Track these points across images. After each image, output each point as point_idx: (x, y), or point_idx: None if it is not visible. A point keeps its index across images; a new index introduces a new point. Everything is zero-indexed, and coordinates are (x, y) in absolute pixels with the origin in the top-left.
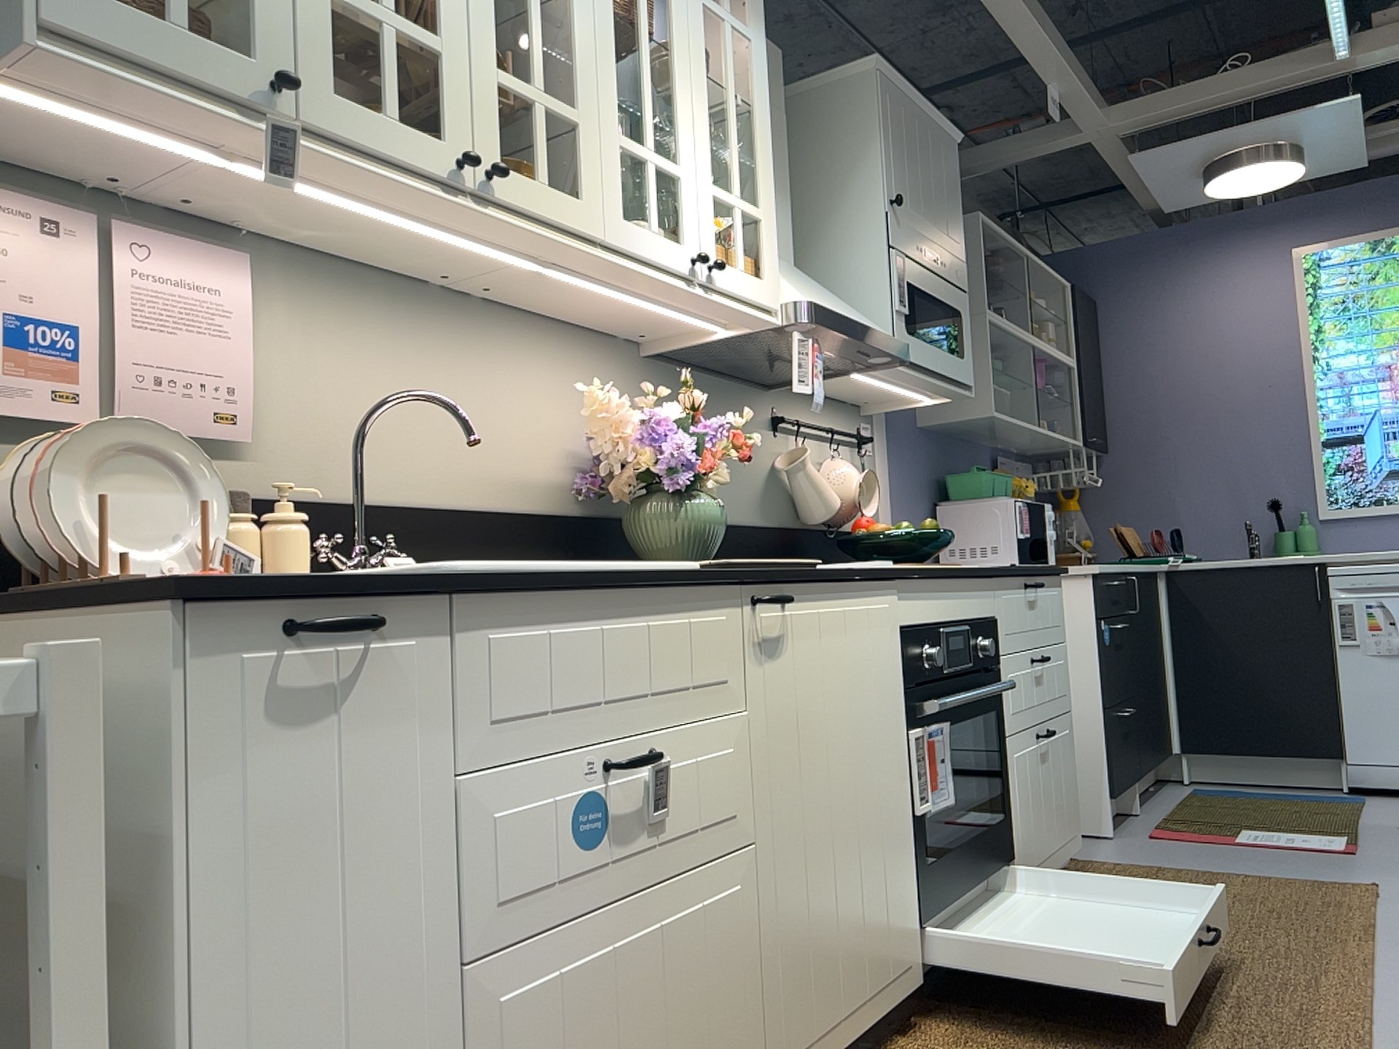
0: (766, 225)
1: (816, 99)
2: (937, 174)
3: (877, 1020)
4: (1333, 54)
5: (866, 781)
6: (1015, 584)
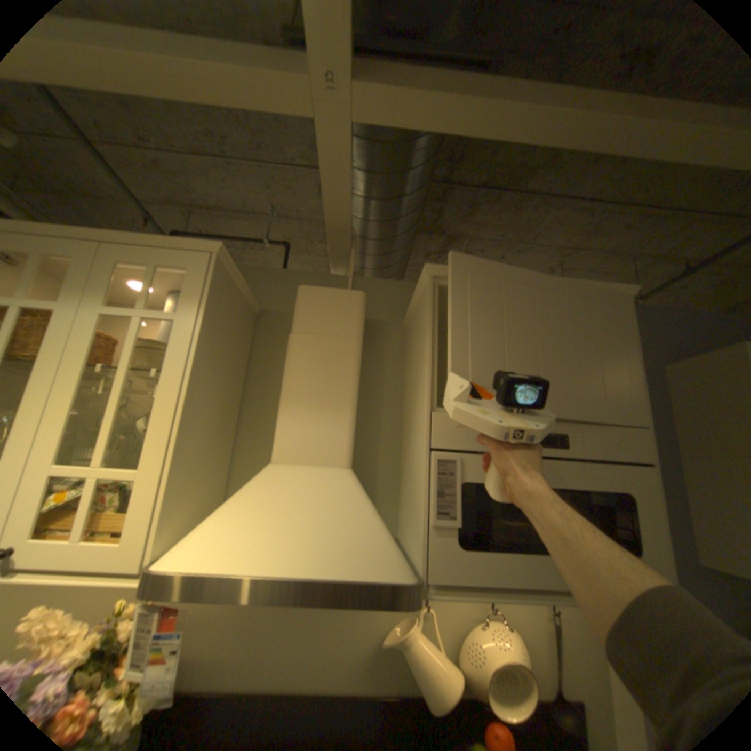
0: (135, 482)
1: (416, 309)
2: (563, 341)
3: None
4: None
5: None
6: None
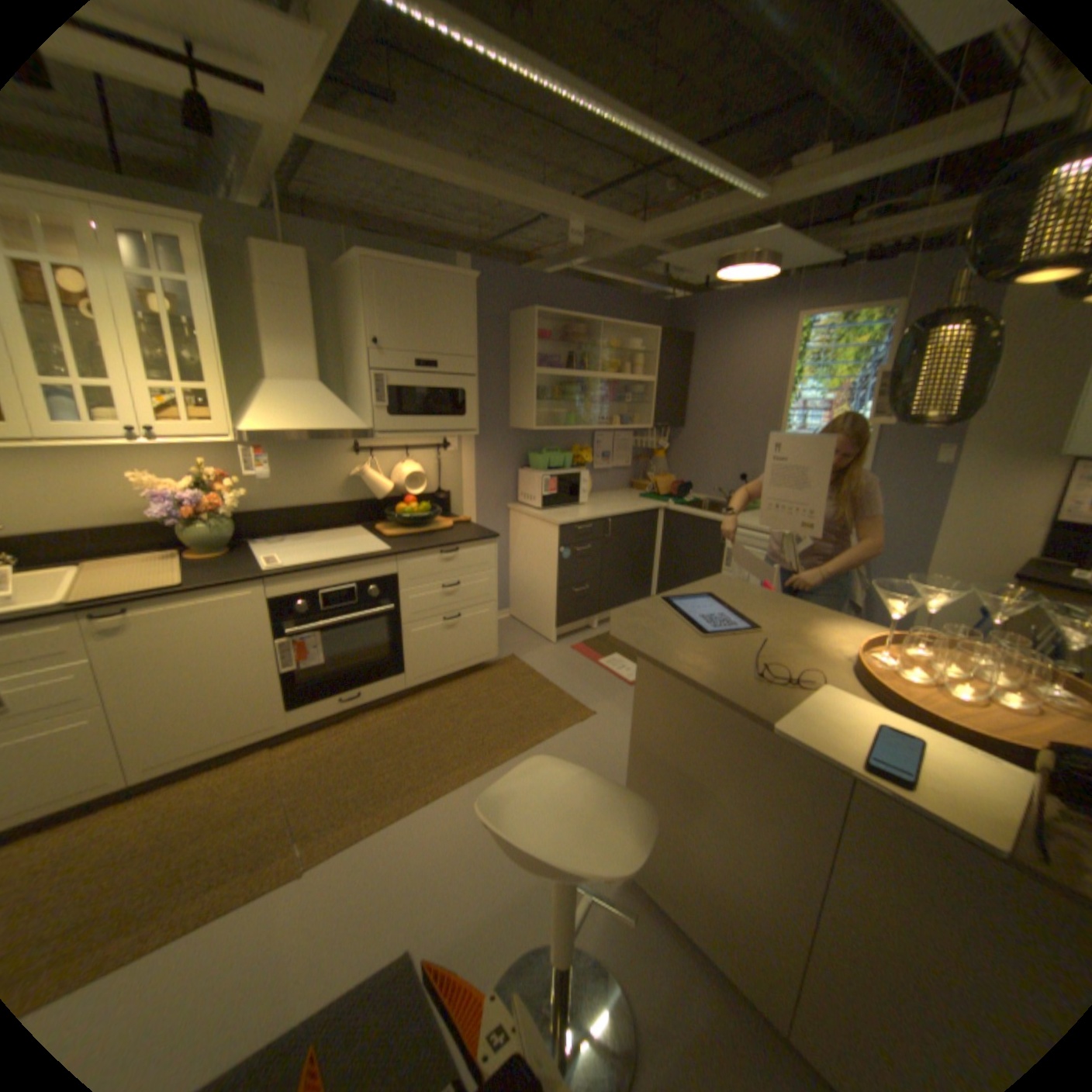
0: (209, 392)
1: (347, 269)
2: (437, 308)
3: (237, 748)
4: (753, 194)
5: (221, 668)
6: (423, 555)
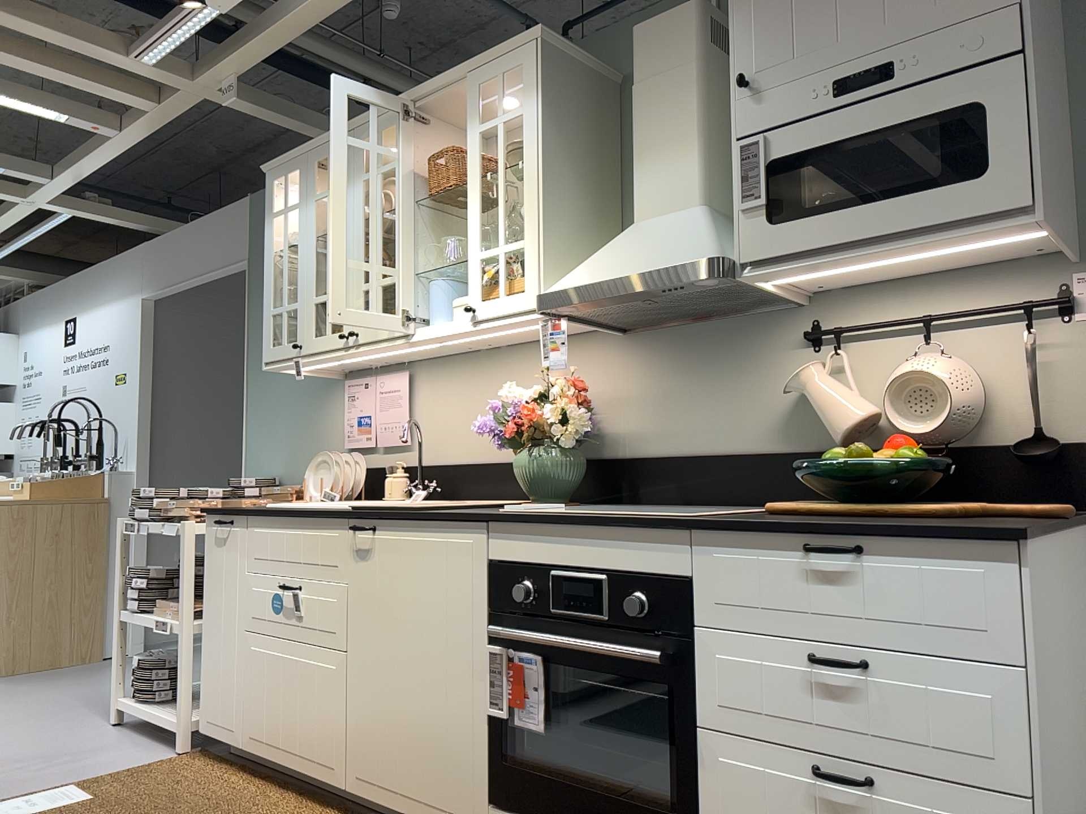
0: (524, 248)
1: None
2: None
3: None
4: None
5: (431, 660)
6: (755, 542)
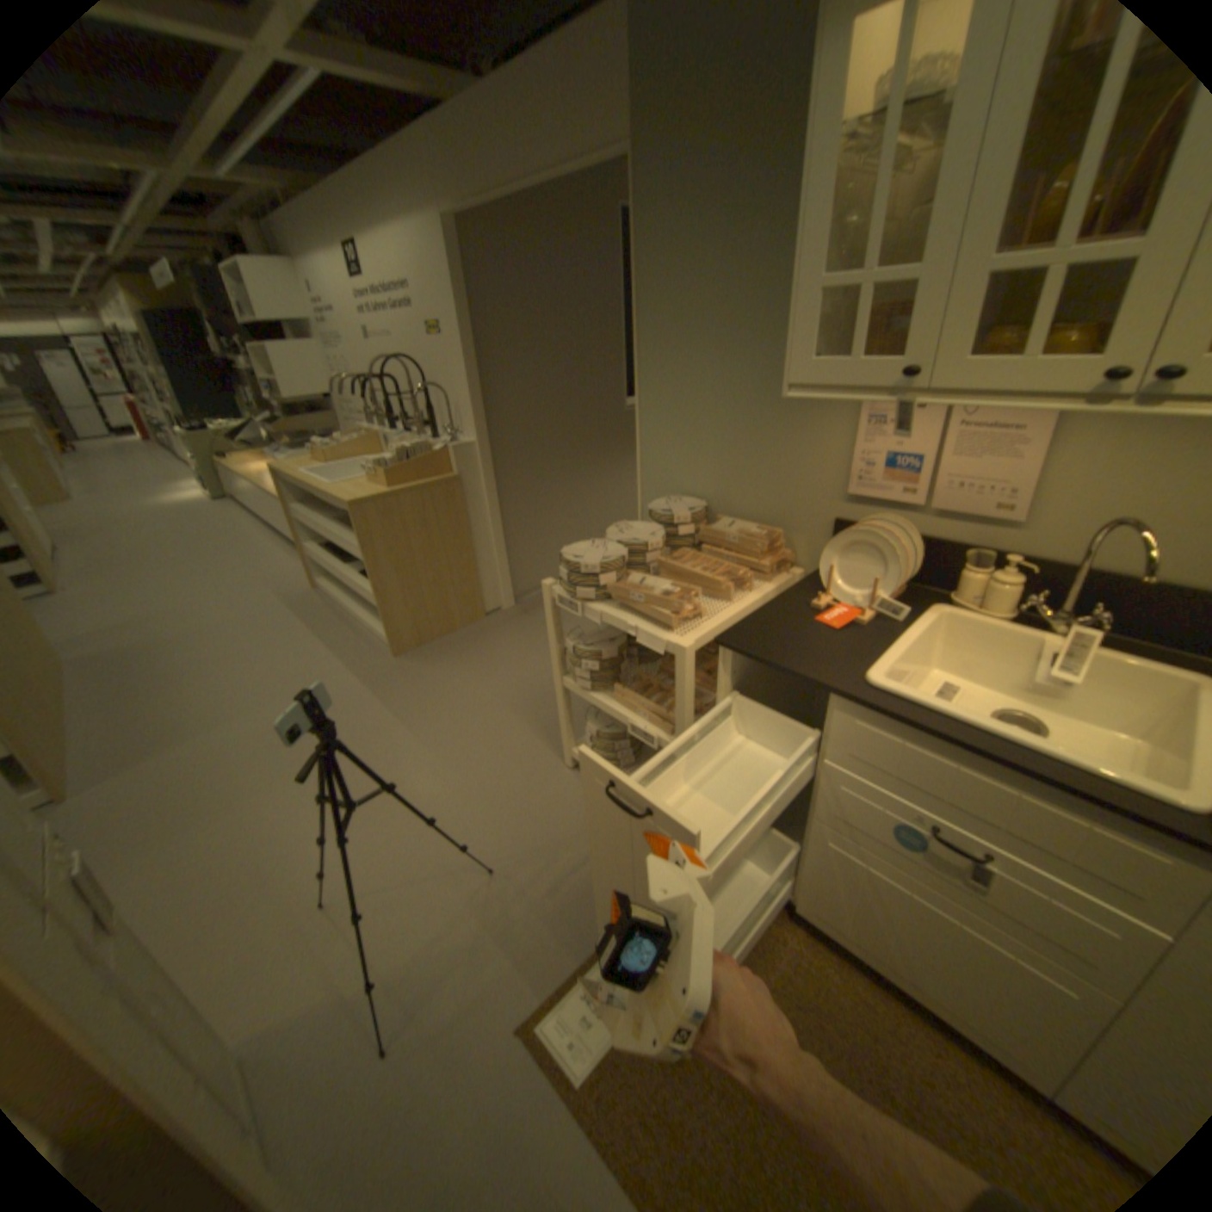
0: None
1: None
2: None
3: None
4: None
5: None
6: None
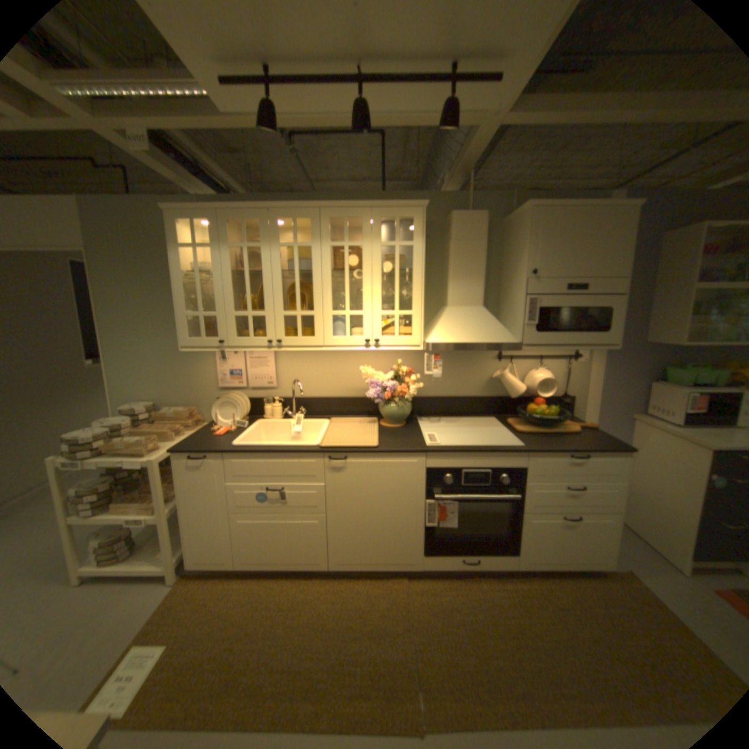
0: (413, 316)
1: (517, 219)
2: (596, 237)
3: (389, 571)
4: None
5: (390, 510)
6: (553, 456)
